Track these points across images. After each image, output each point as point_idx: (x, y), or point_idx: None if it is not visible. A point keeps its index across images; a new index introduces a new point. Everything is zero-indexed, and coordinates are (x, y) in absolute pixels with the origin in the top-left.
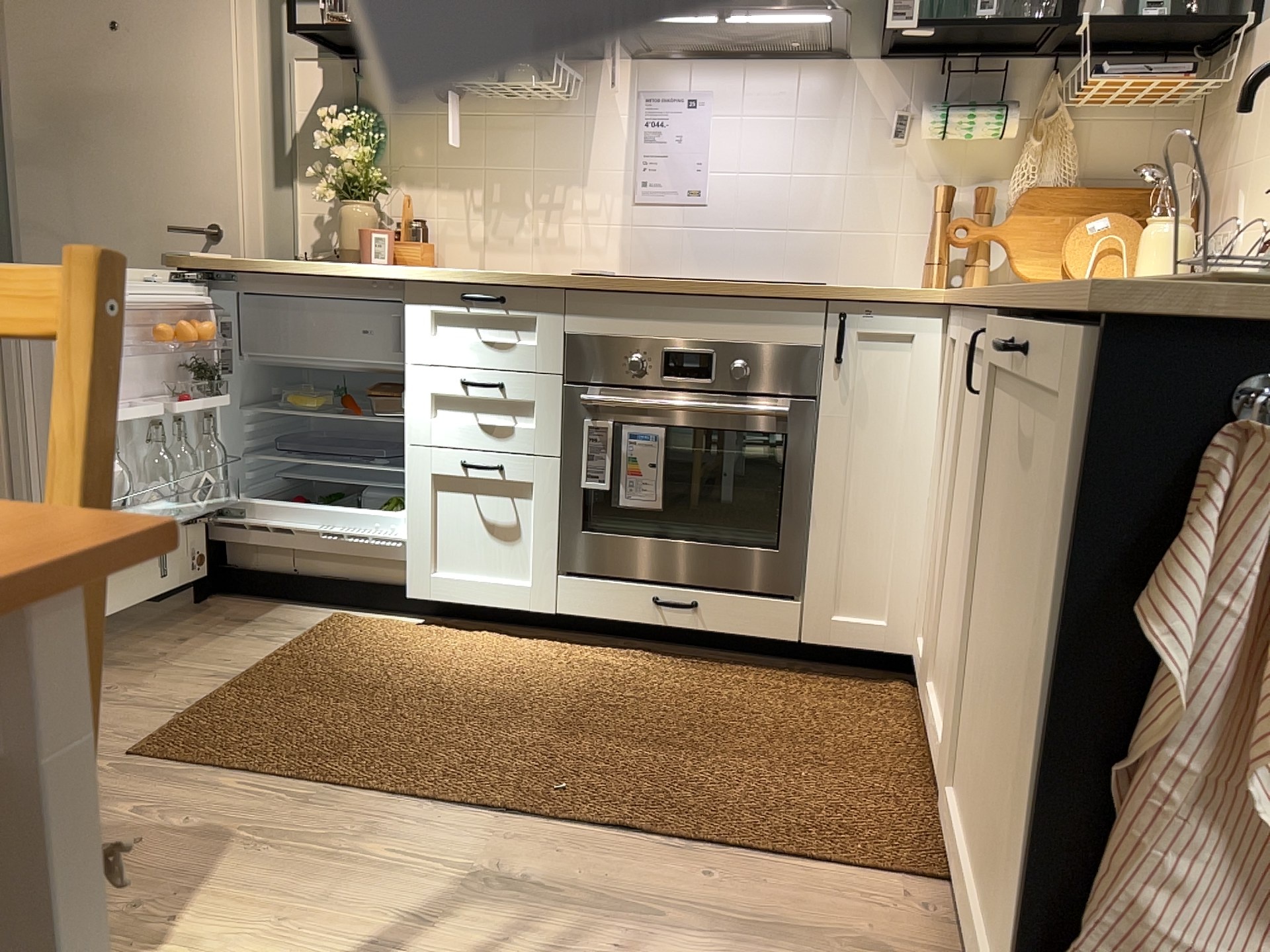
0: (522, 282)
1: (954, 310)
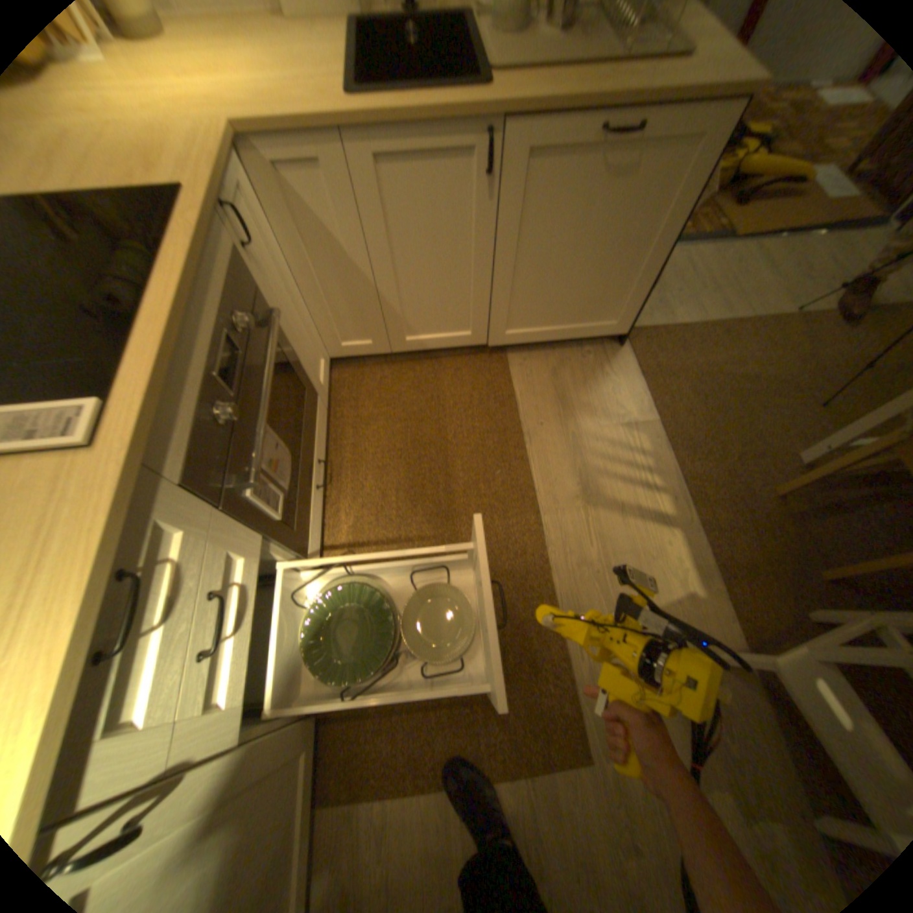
0: (103, 527)
1: (263, 131)
